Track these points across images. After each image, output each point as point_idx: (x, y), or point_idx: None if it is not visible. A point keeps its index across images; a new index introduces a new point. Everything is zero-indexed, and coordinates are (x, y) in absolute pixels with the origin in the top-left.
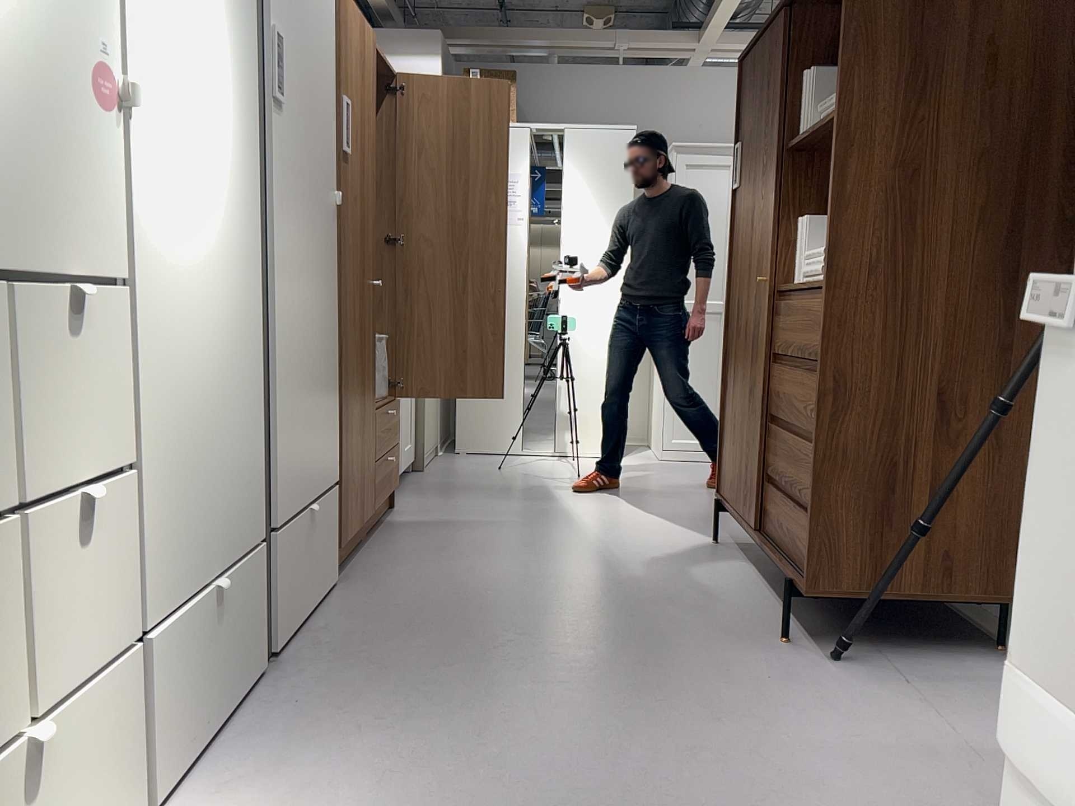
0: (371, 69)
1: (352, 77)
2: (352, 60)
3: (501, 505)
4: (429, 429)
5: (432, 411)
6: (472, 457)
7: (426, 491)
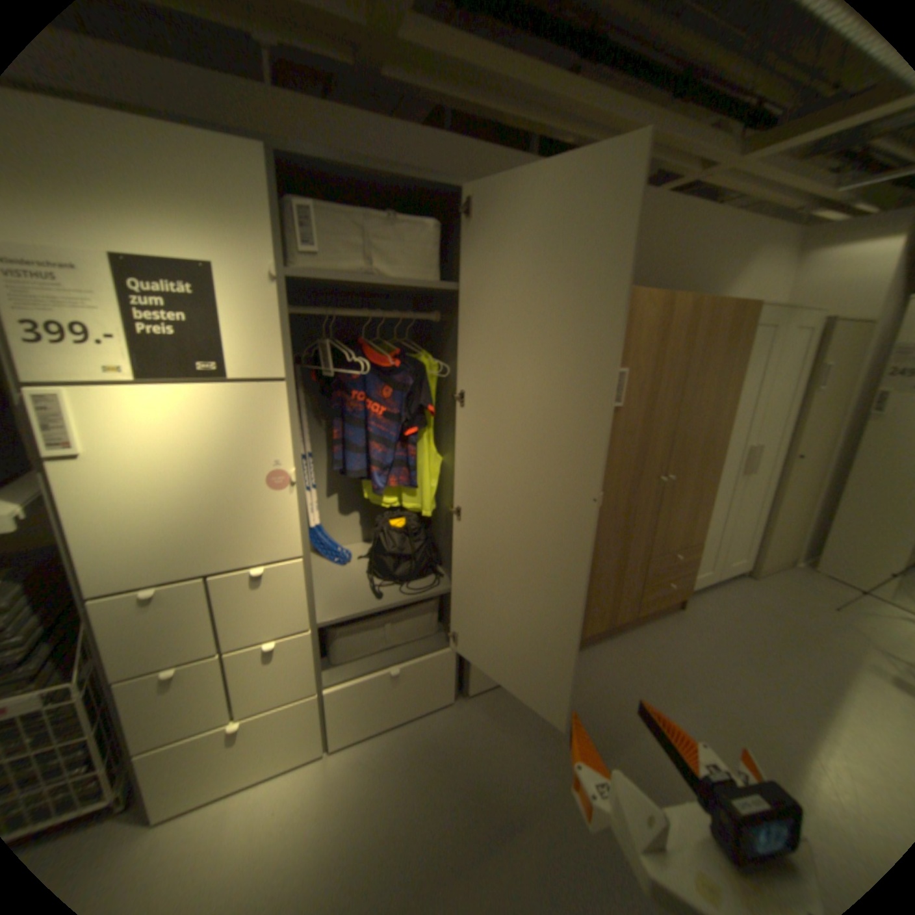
0: (685, 325)
1: (641, 347)
2: (643, 335)
3: (780, 656)
4: (781, 552)
5: (792, 538)
6: (828, 584)
7: (733, 604)
